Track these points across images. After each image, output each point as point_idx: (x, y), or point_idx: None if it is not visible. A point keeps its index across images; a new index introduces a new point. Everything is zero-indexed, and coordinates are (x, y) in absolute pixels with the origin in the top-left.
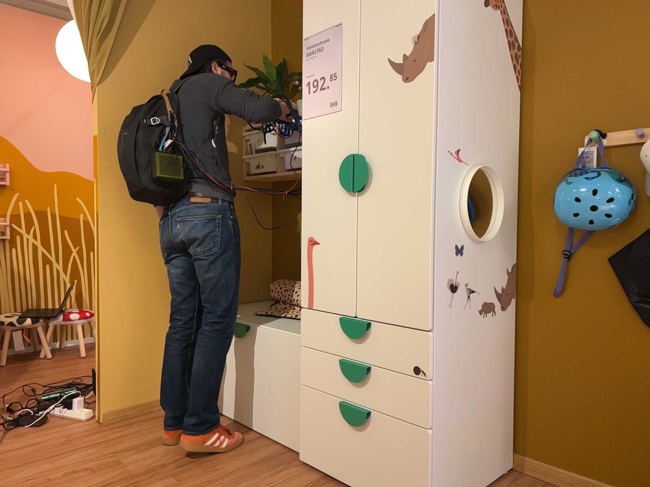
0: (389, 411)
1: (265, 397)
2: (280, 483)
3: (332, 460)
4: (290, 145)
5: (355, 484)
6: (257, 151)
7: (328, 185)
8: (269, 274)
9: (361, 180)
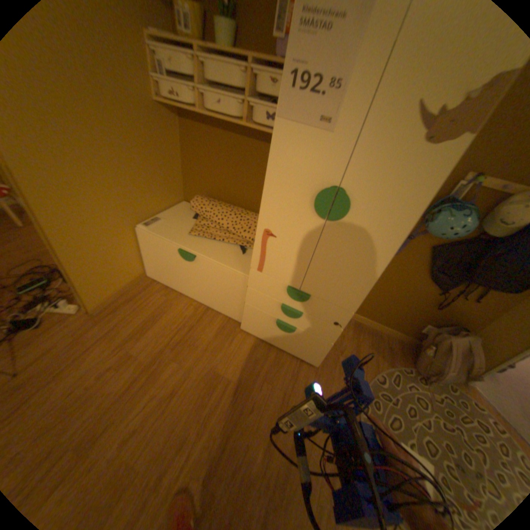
0: (309, 330)
1: (212, 293)
2: (238, 349)
3: (265, 335)
4: (207, 77)
5: (278, 345)
6: (164, 67)
7: (296, 199)
8: (182, 182)
9: (337, 215)
